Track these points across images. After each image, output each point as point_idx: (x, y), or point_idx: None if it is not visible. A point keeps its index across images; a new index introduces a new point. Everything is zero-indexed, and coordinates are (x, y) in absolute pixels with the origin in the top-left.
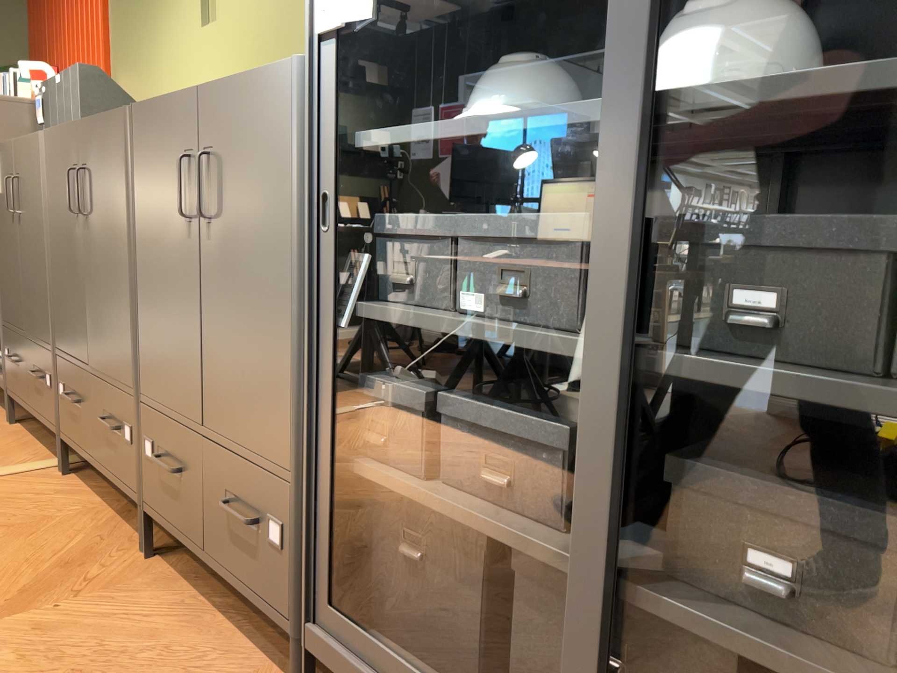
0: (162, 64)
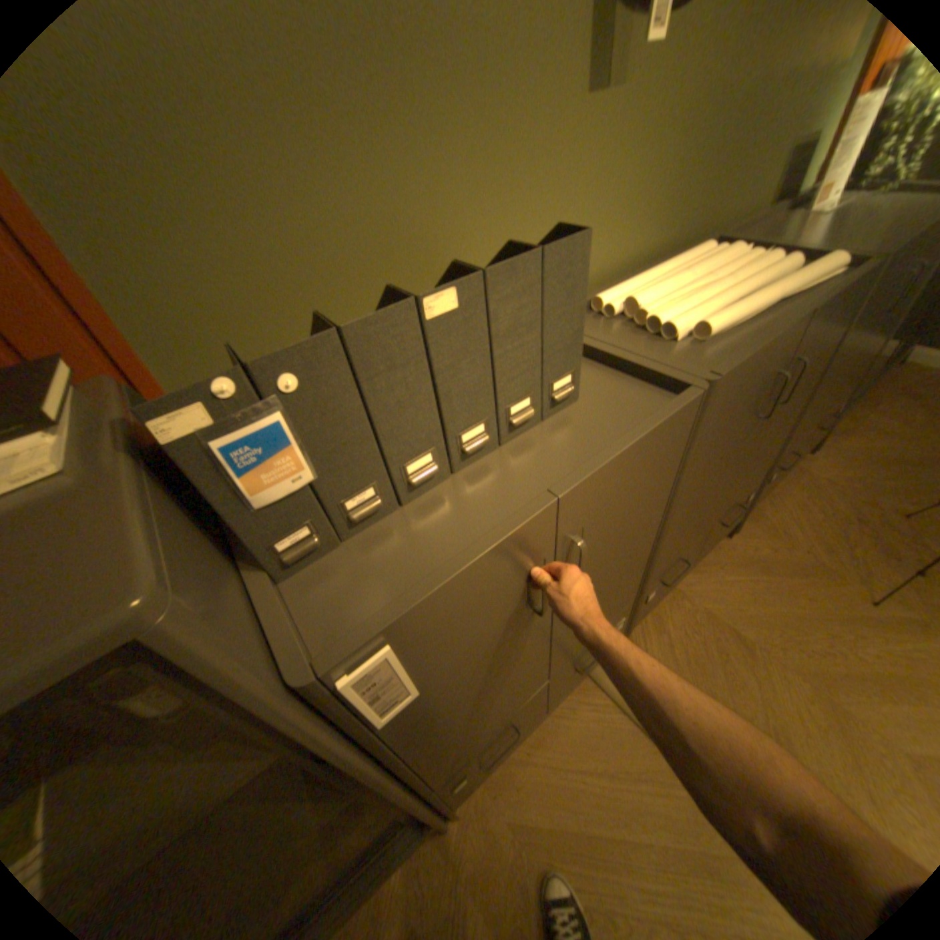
0: (447, 169)
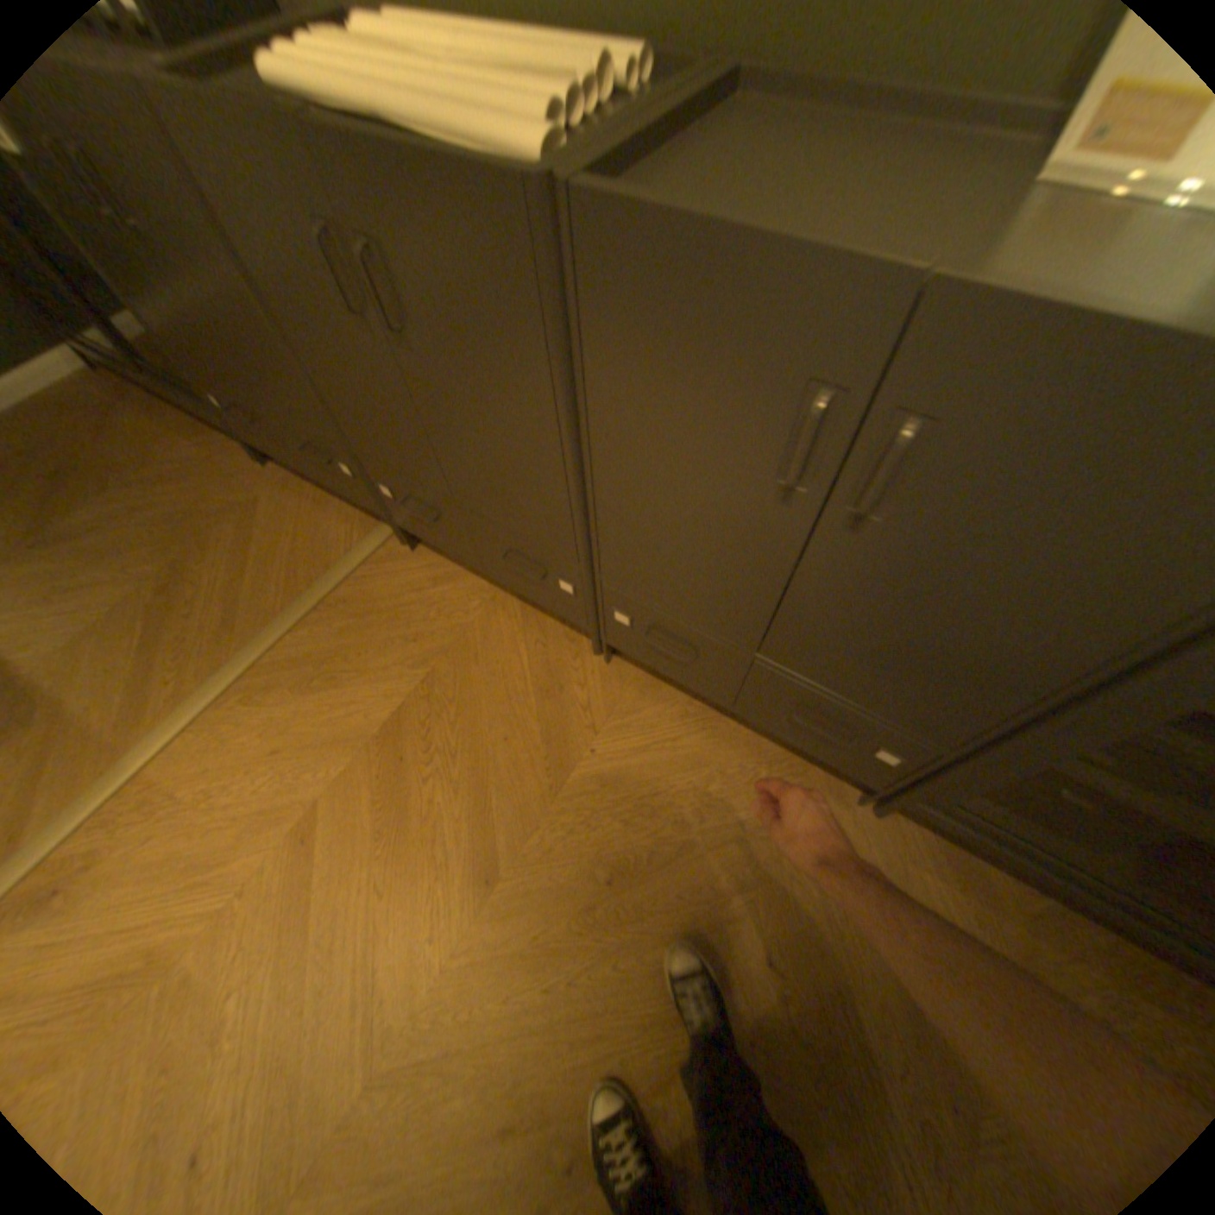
0: None
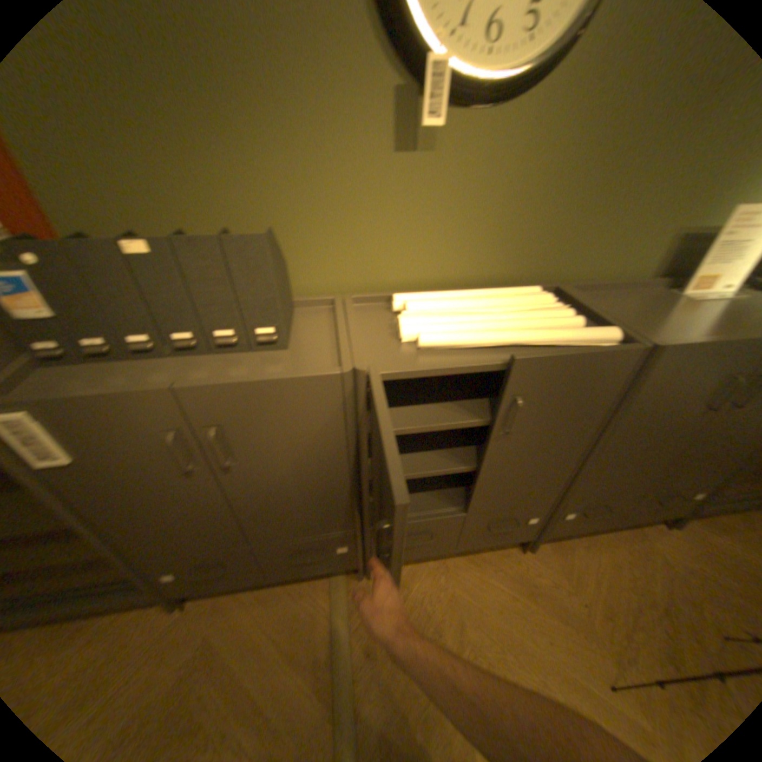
0: (266, 179)
